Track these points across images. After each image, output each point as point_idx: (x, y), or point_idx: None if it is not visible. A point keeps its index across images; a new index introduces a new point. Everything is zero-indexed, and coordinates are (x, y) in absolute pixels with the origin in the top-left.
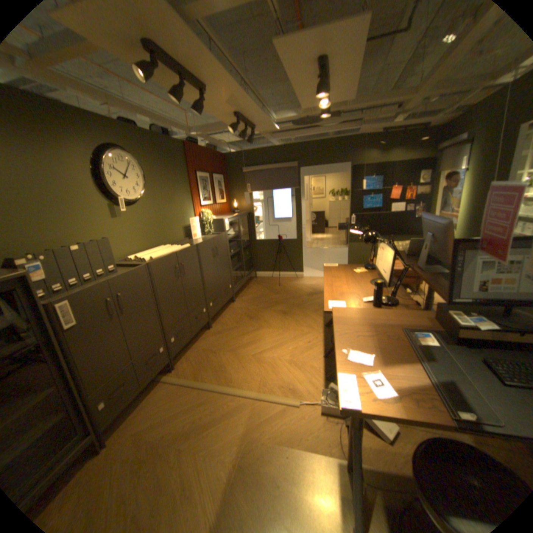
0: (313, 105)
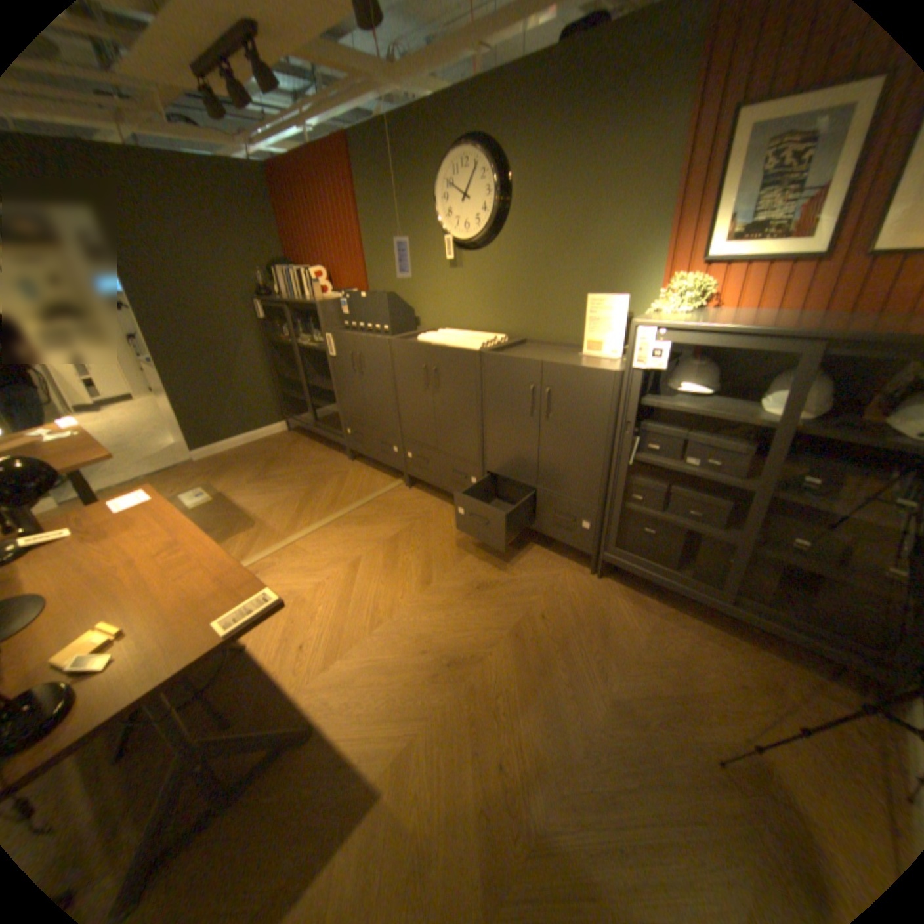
0: None
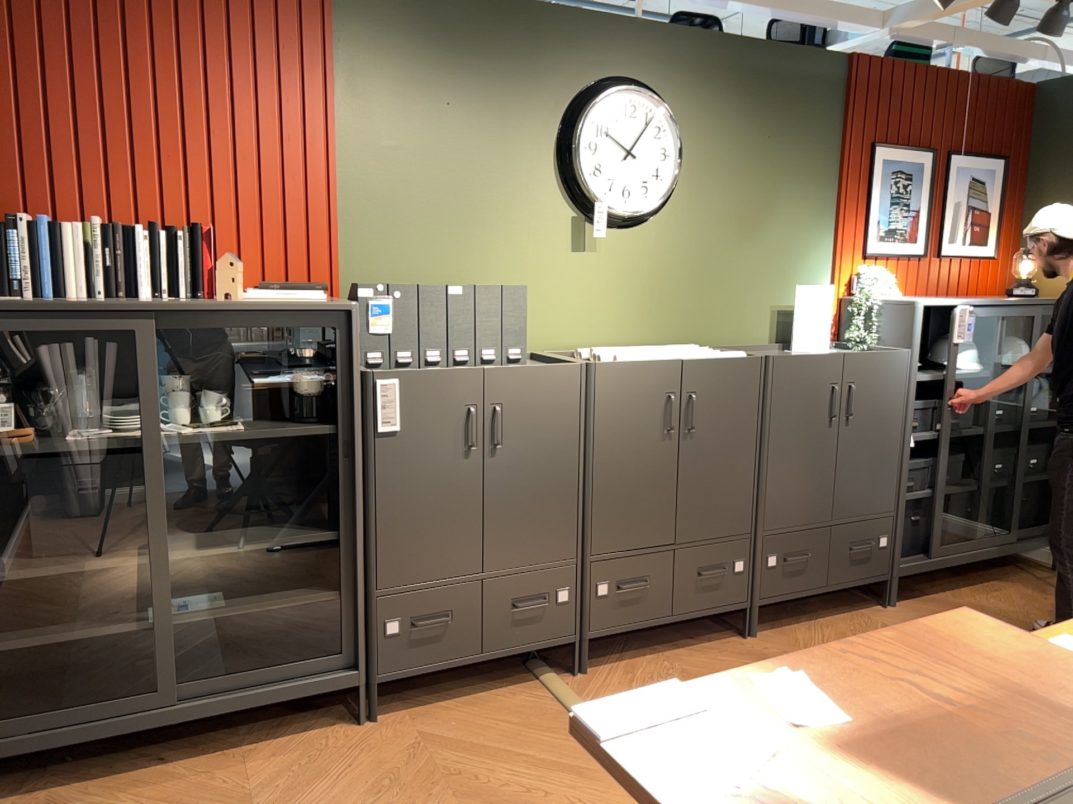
0: None
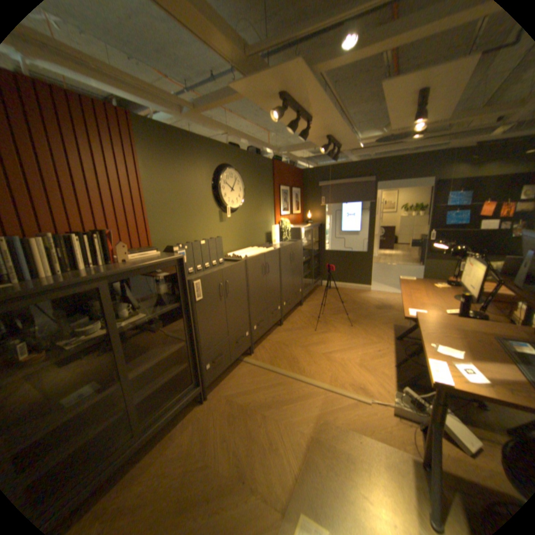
0: (400, 124)
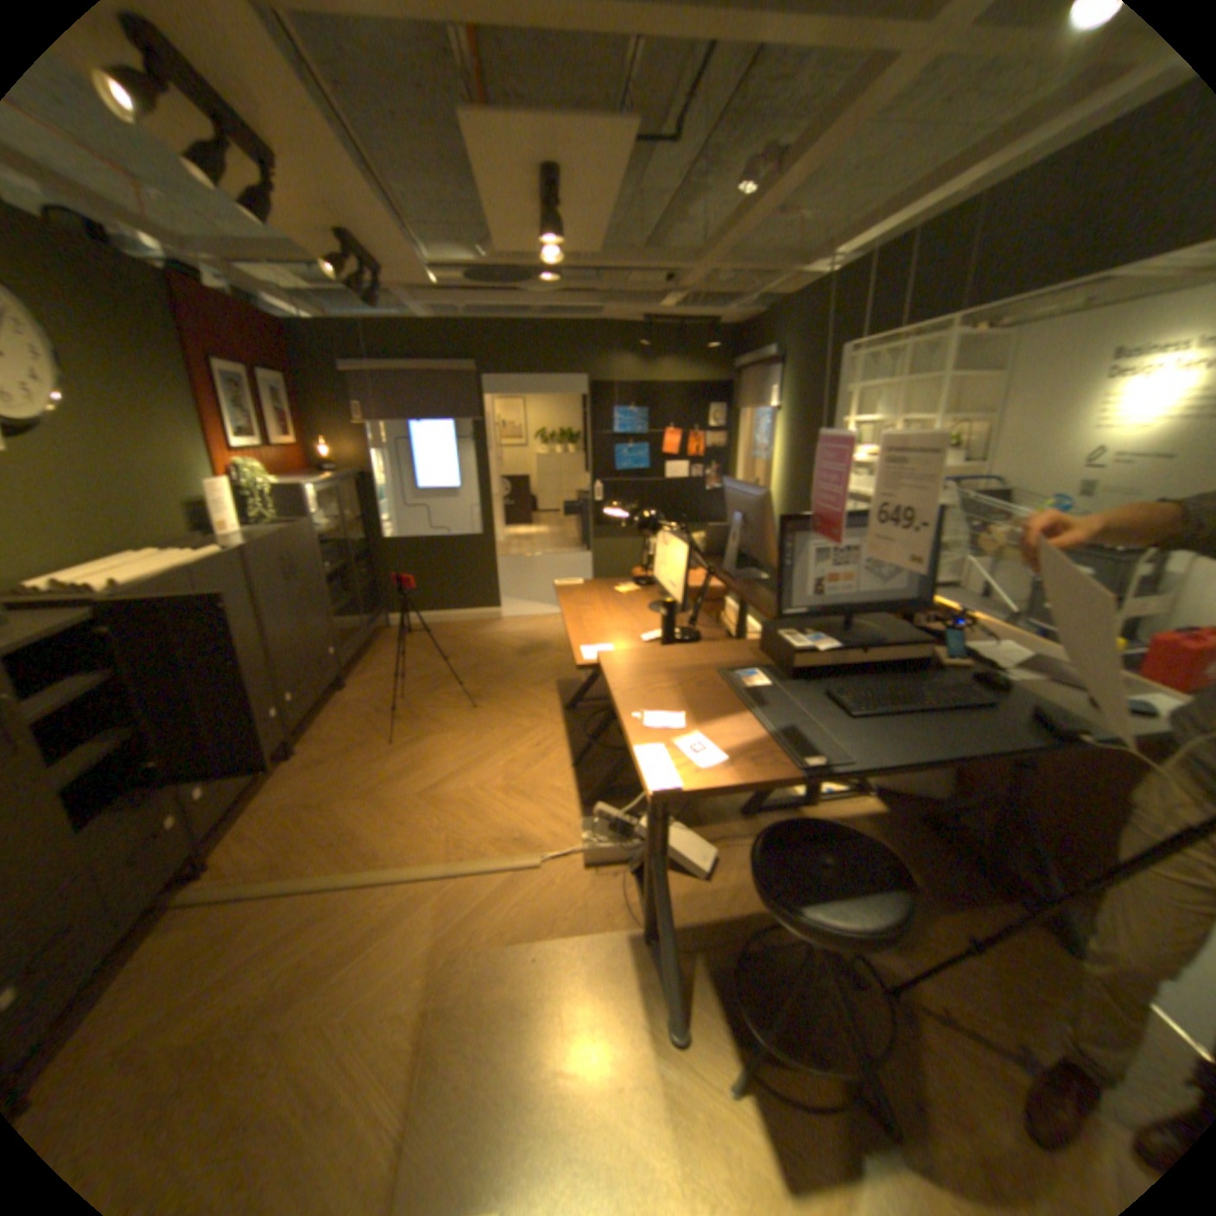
0: (513, 246)
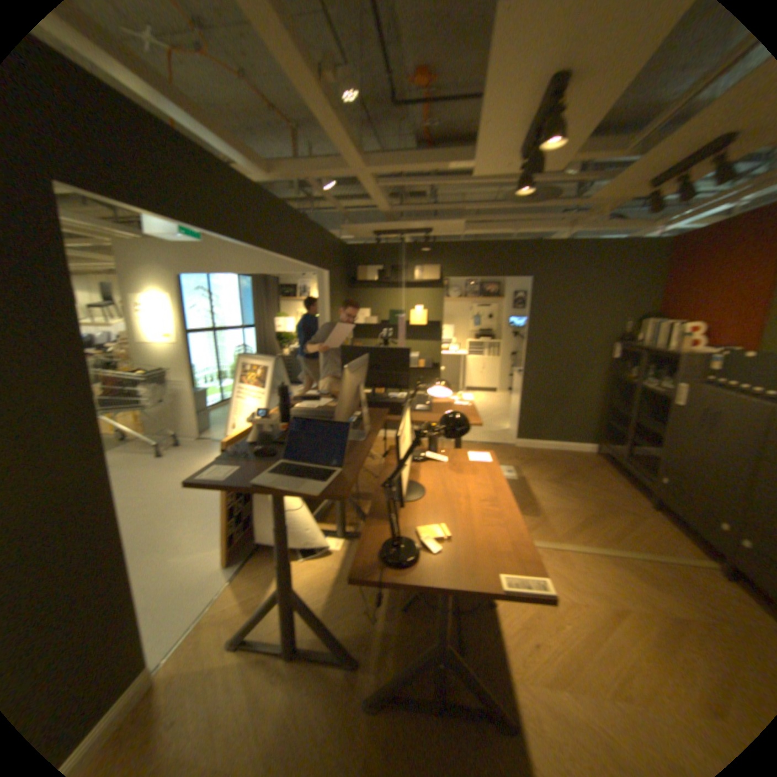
0: None
